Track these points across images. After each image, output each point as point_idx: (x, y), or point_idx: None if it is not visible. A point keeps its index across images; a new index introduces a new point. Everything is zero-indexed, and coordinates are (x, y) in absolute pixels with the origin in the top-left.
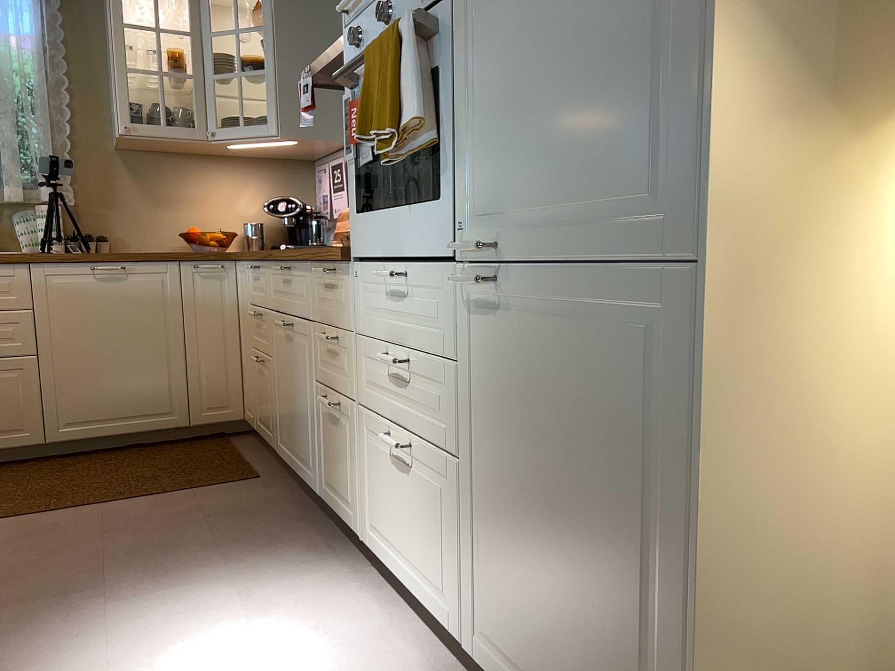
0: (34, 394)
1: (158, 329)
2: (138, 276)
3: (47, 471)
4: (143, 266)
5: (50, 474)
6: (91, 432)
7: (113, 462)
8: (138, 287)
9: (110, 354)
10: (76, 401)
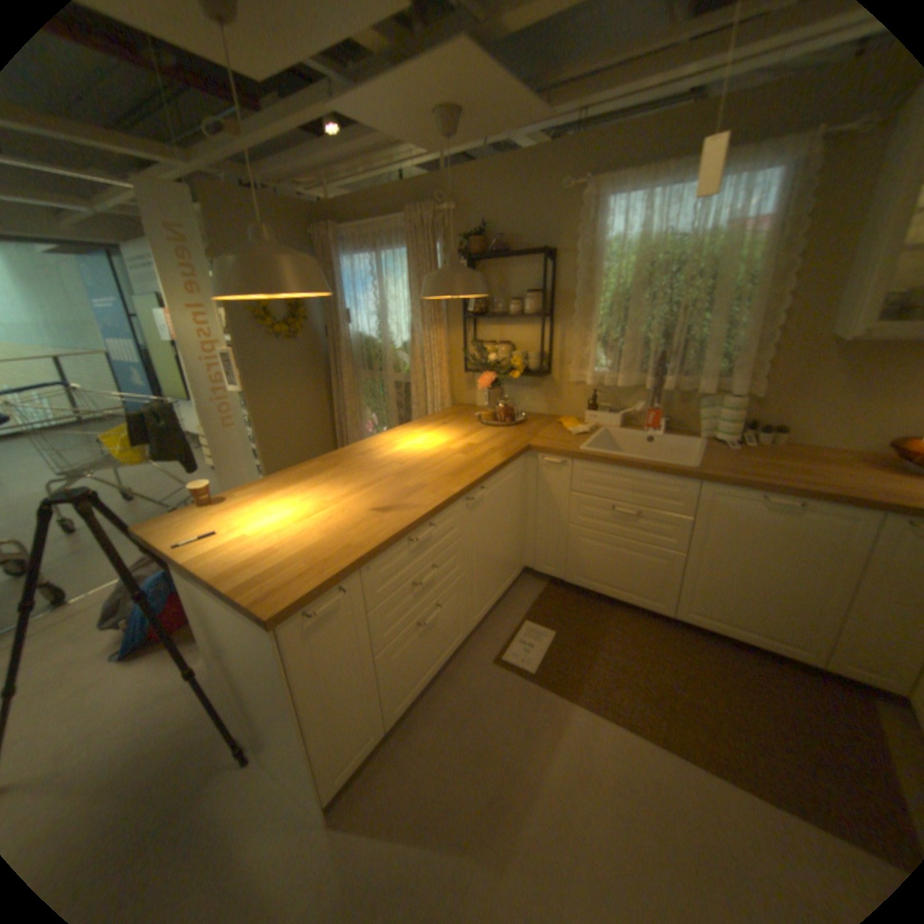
0: (676, 582)
1: (824, 574)
2: (820, 516)
3: (669, 649)
4: (831, 507)
5: (671, 657)
6: (716, 628)
7: (729, 670)
8: (815, 527)
9: (758, 577)
10: (710, 600)
